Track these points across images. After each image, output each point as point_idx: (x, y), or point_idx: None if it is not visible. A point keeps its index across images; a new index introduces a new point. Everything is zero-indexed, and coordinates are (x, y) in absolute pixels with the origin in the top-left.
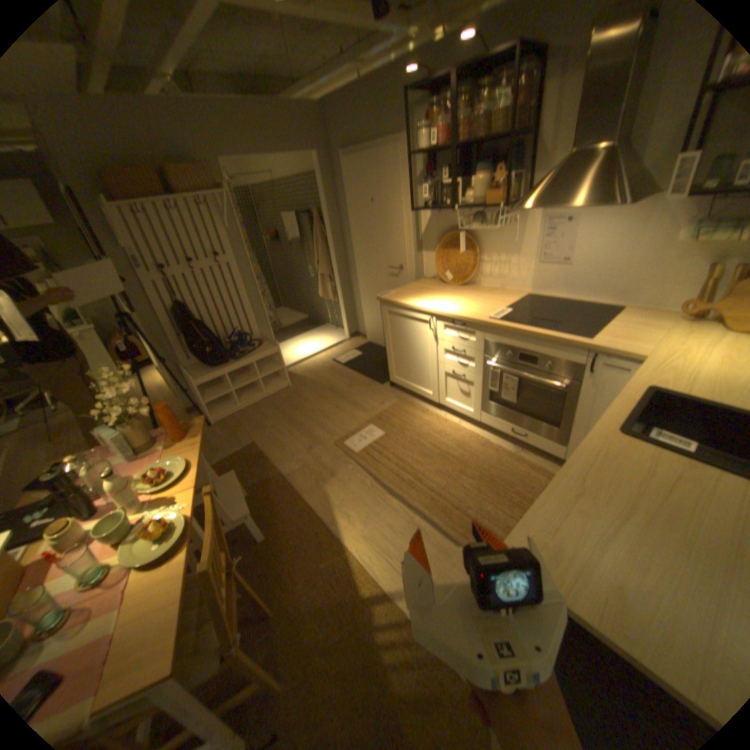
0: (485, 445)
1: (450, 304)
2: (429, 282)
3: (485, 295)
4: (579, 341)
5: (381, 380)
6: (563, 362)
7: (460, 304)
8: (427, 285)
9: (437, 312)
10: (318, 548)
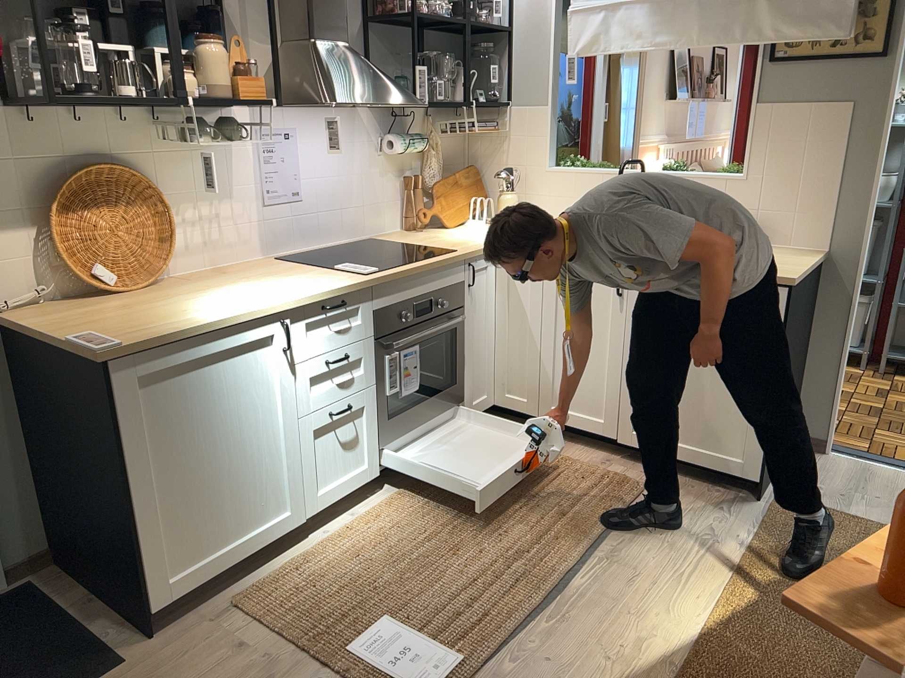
0: (425, 488)
1: (272, 292)
2: (69, 308)
3: (247, 275)
4: (462, 254)
5: (100, 666)
6: (441, 293)
7: (281, 287)
8: (88, 309)
9: (298, 303)
10: (734, 670)
